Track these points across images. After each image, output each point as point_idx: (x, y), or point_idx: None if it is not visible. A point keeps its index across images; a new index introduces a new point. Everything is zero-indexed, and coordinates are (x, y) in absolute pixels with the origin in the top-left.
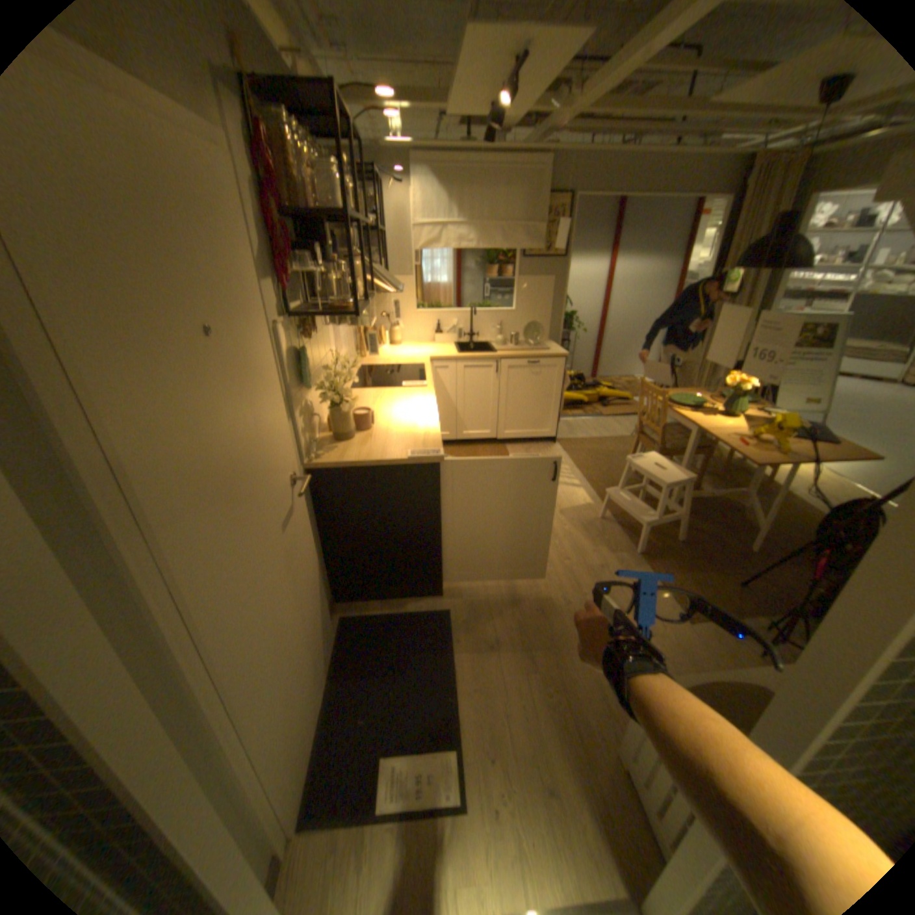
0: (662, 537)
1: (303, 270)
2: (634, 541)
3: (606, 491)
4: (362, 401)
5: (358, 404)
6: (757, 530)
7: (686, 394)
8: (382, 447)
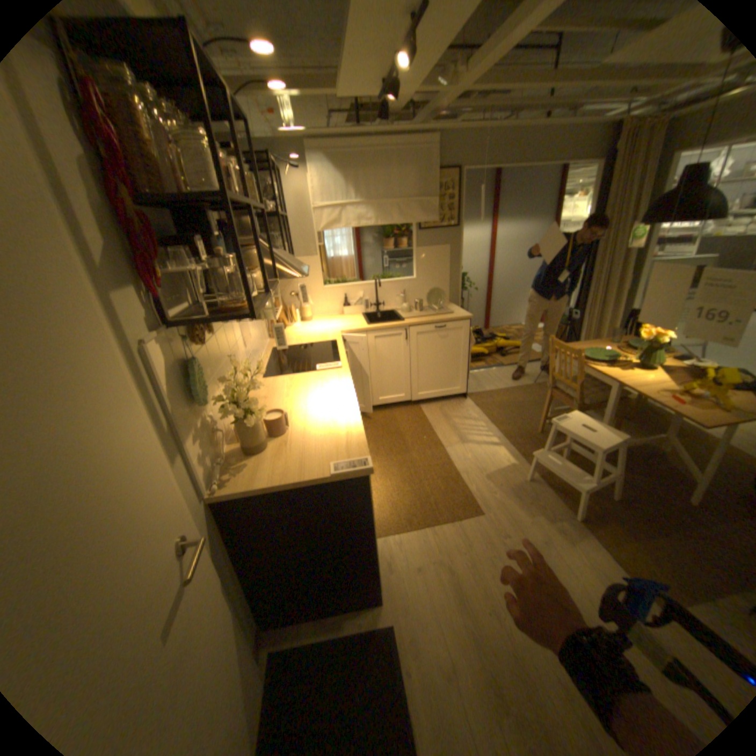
0: (596, 497)
1: (178, 270)
2: (570, 506)
3: (527, 448)
4: (275, 392)
5: (270, 397)
6: (687, 478)
7: (593, 346)
8: (298, 459)
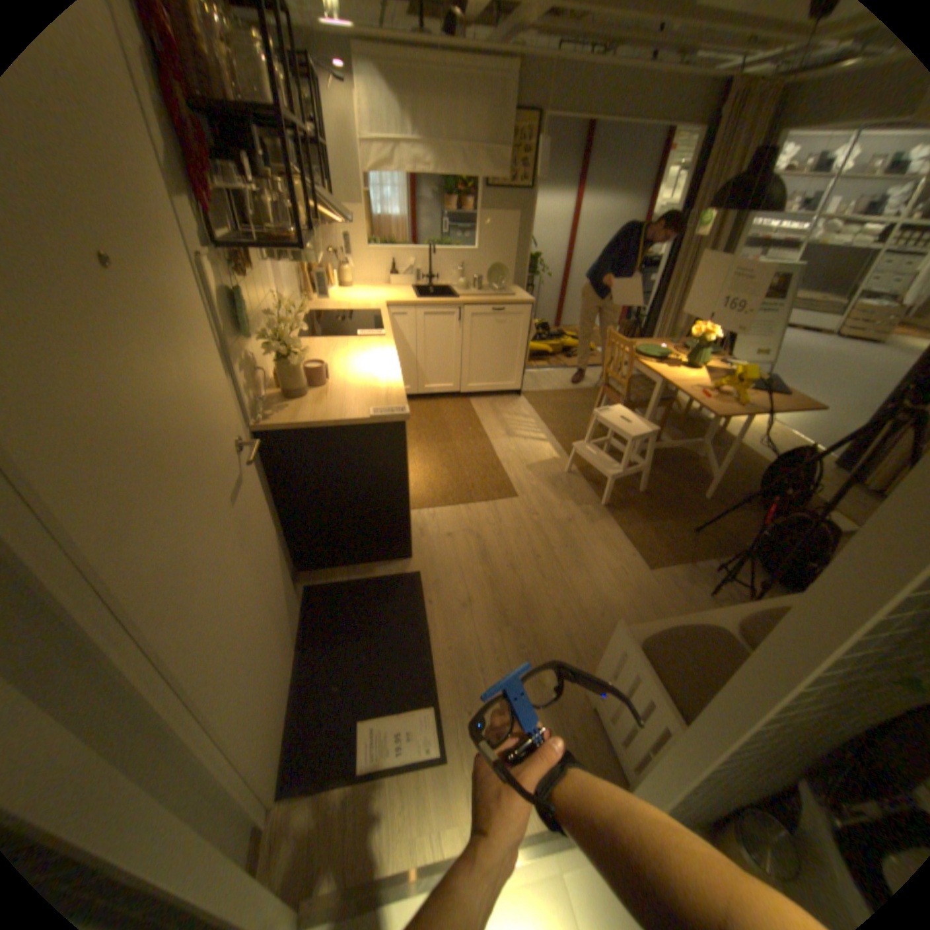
0: (624, 488)
1: (227, 187)
2: (598, 493)
3: (571, 445)
4: (312, 352)
5: (308, 355)
6: (710, 478)
7: (651, 344)
8: (339, 404)
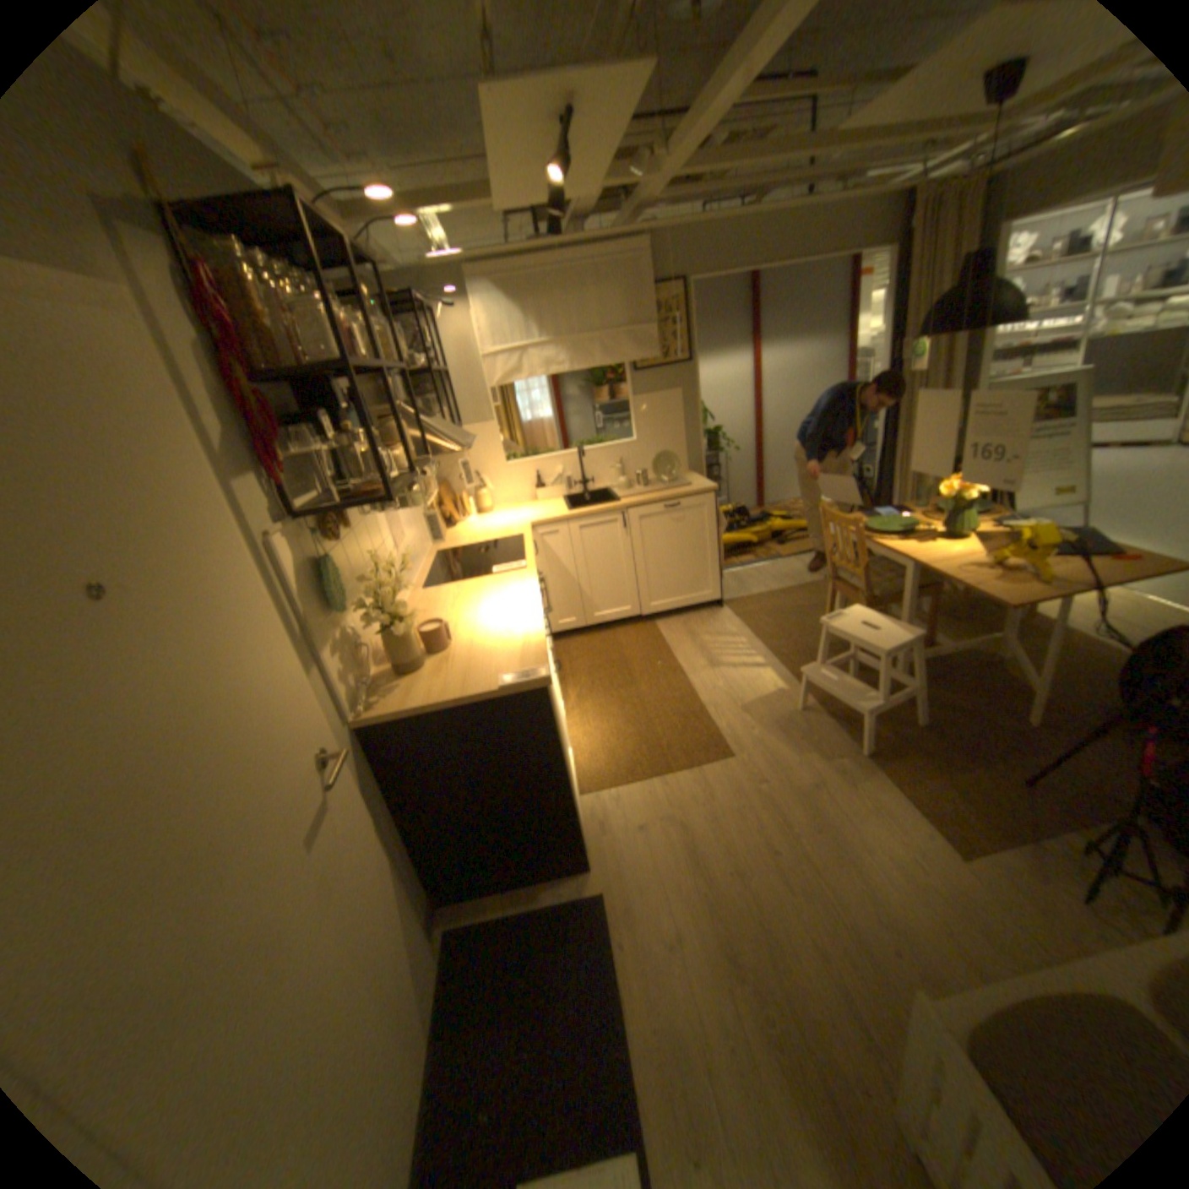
0: (894, 724)
1: (301, 451)
2: (855, 737)
3: (803, 667)
4: (437, 604)
5: (431, 609)
6: (1030, 691)
7: (887, 515)
8: (461, 674)
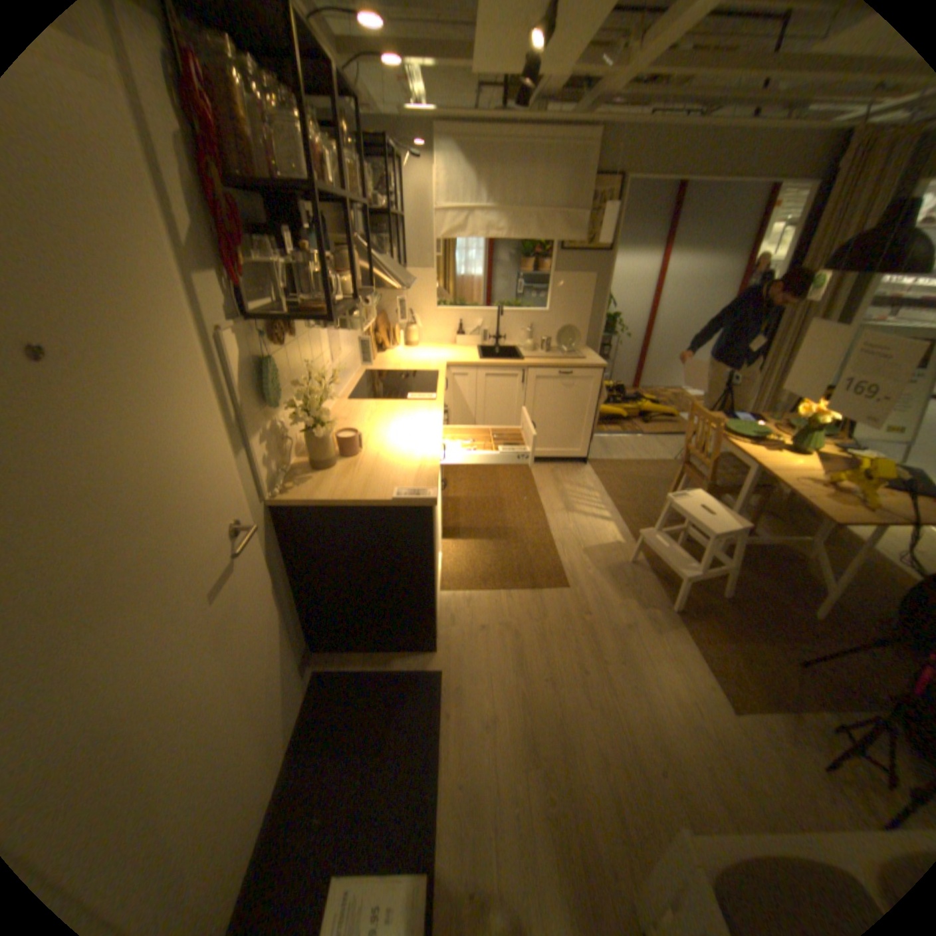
0: (704, 591)
1: (262, 261)
2: (671, 595)
3: (641, 528)
4: (357, 415)
5: (351, 419)
6: (823, 589)
7: (745, 419)
8: (364, 480)
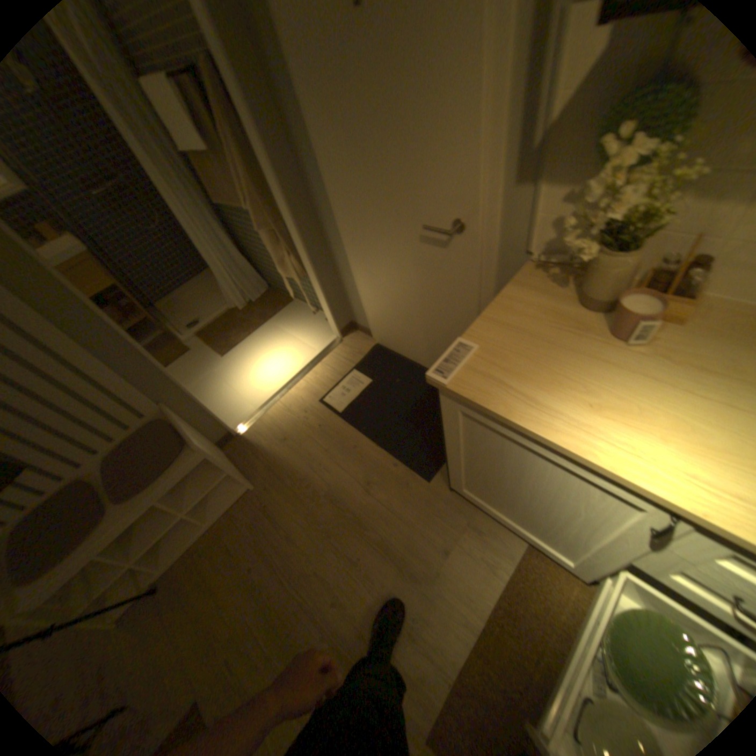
0: None
1: None
2: None
3: None
4: None
5: None
6: None
7: None
8: (526, 327)
